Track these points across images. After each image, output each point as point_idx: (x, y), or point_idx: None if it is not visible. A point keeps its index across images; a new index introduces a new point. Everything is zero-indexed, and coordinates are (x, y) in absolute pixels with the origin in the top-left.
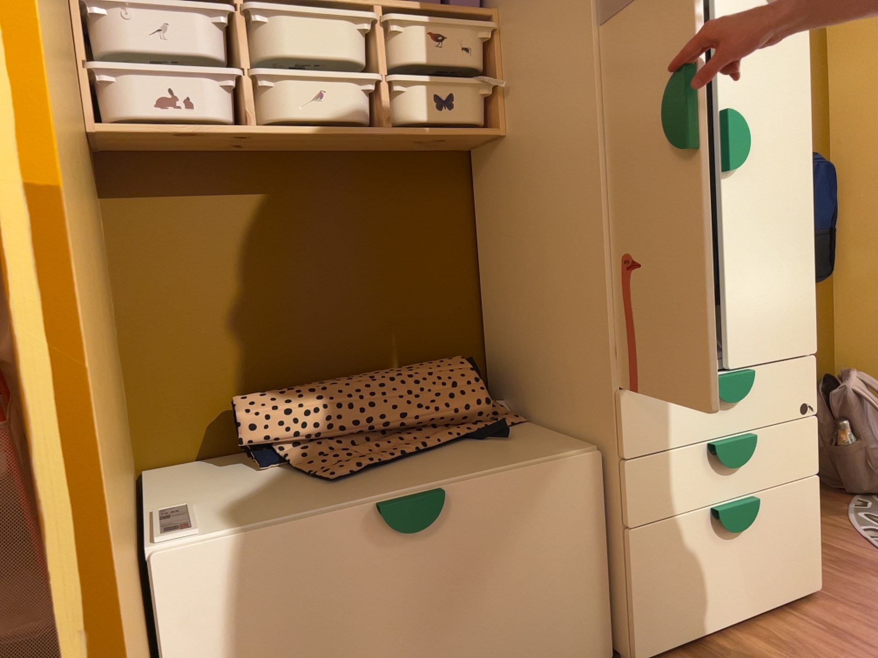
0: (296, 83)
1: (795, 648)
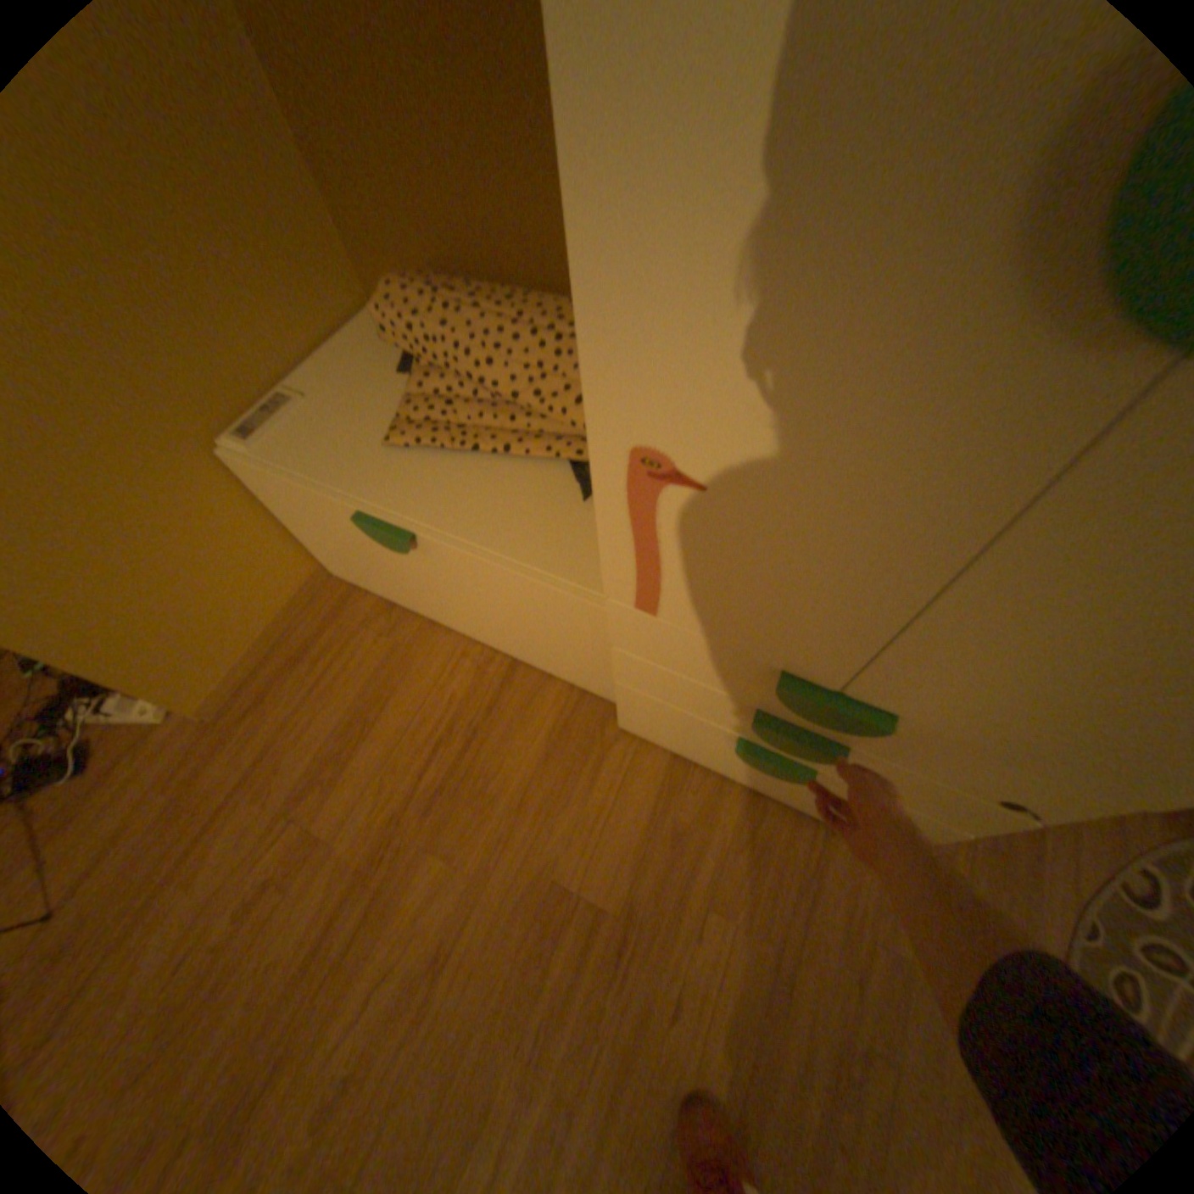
0: None
1: (745, 849)
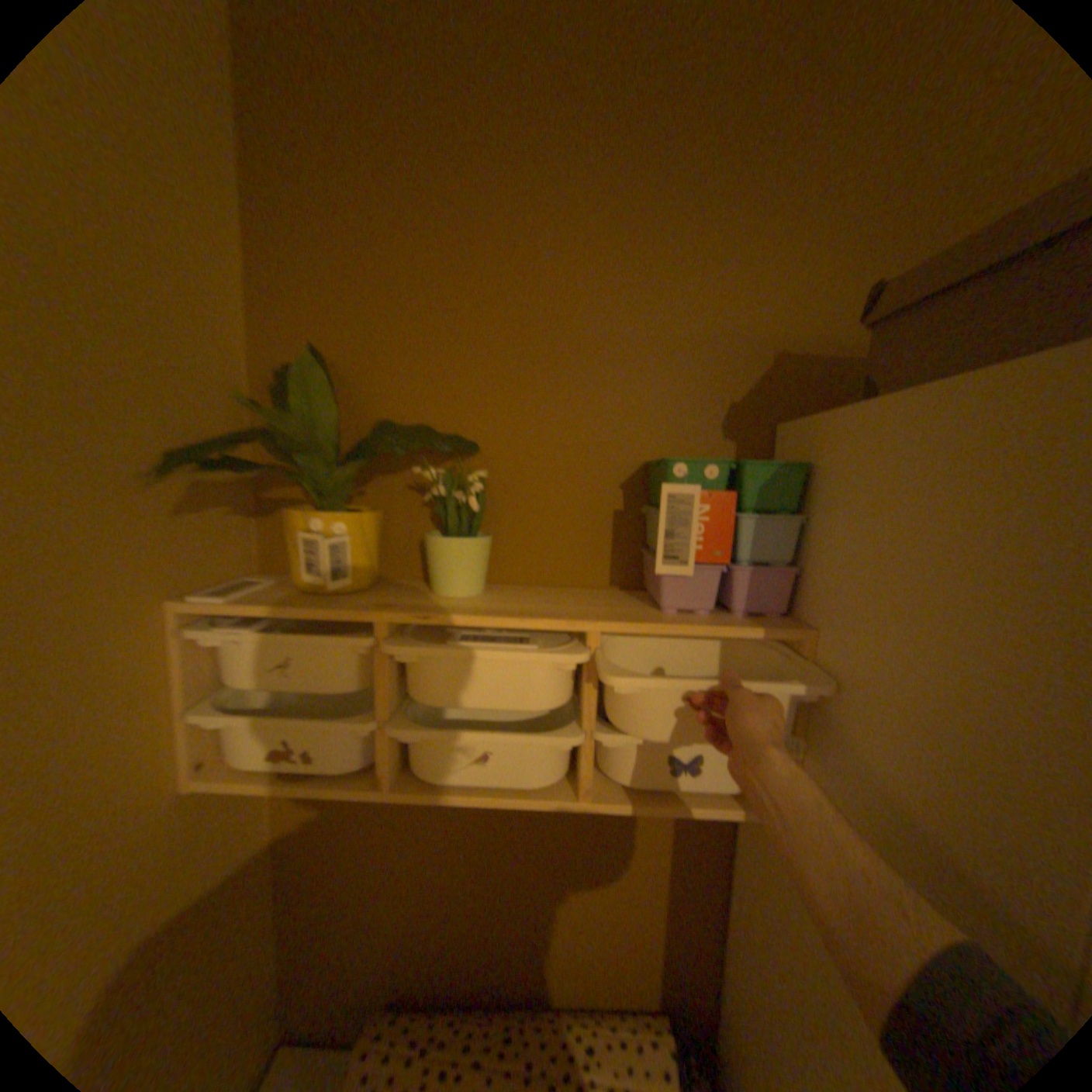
0: (449, 738)
1: None
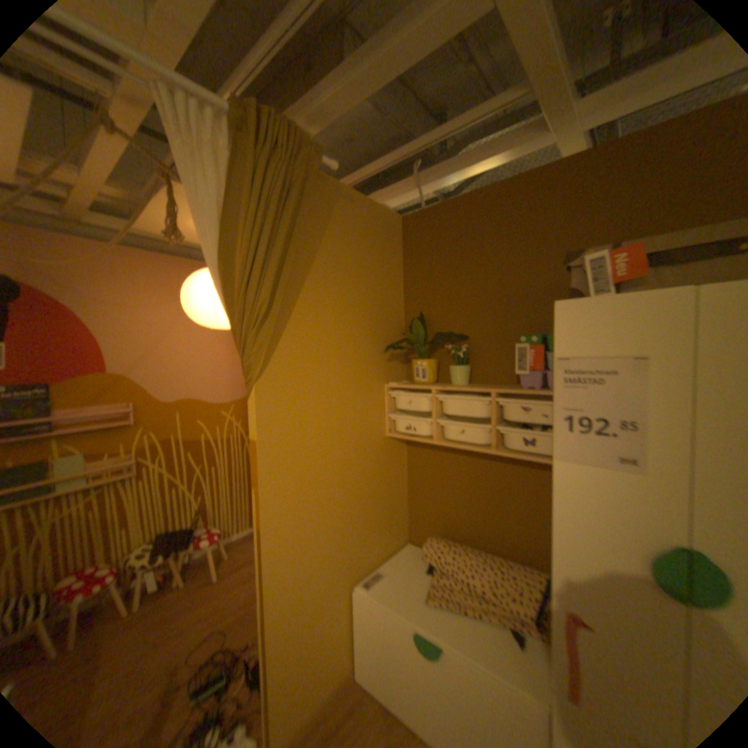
0: (450, 425)
1: None
